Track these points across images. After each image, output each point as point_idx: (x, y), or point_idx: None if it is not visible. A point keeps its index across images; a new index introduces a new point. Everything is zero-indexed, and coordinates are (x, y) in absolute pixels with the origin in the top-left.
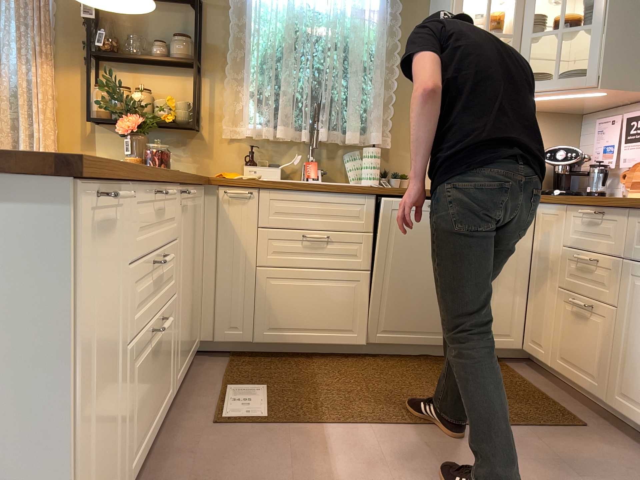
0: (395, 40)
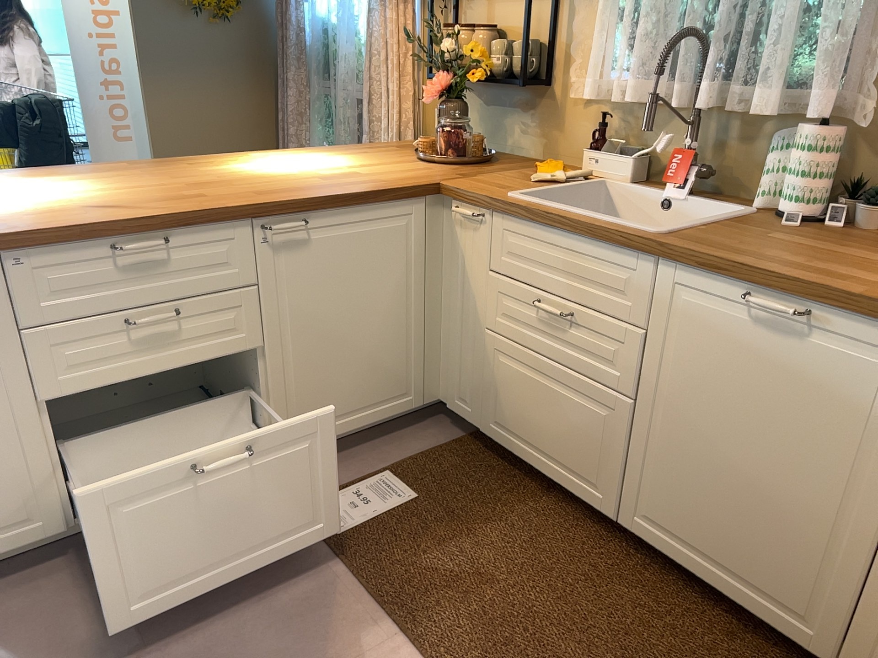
0: None
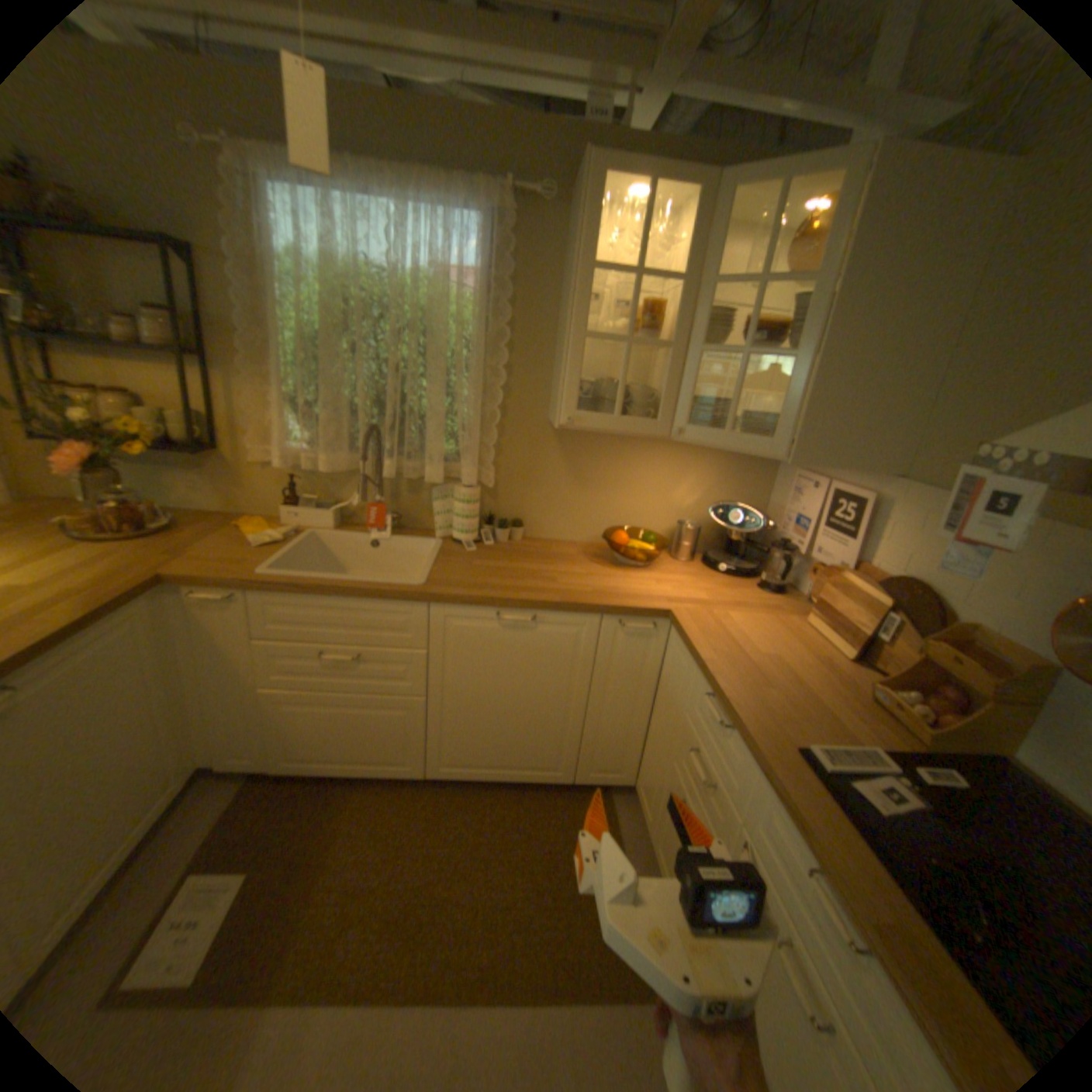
0: (502, 323)
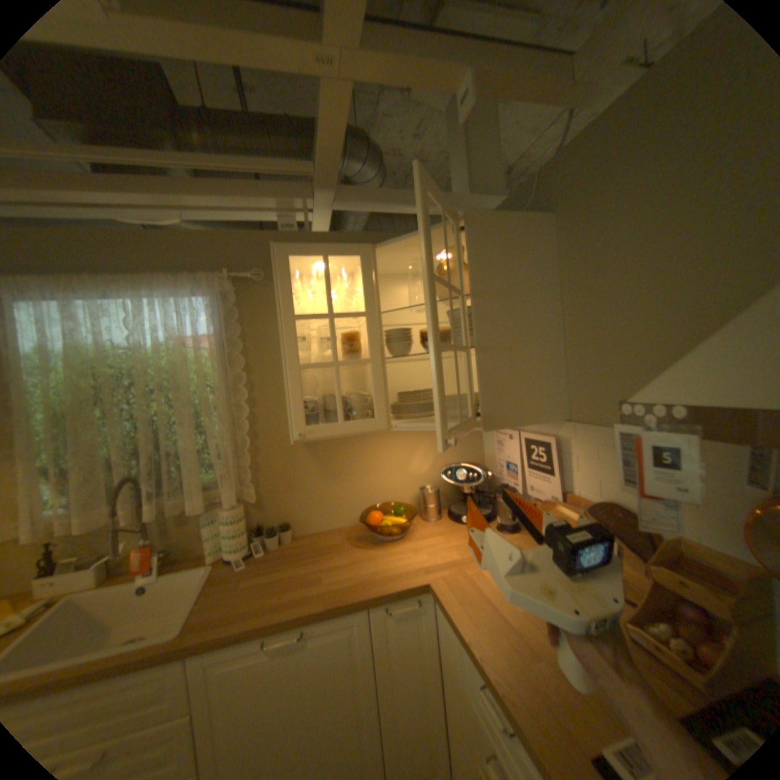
0: (239, 369)
